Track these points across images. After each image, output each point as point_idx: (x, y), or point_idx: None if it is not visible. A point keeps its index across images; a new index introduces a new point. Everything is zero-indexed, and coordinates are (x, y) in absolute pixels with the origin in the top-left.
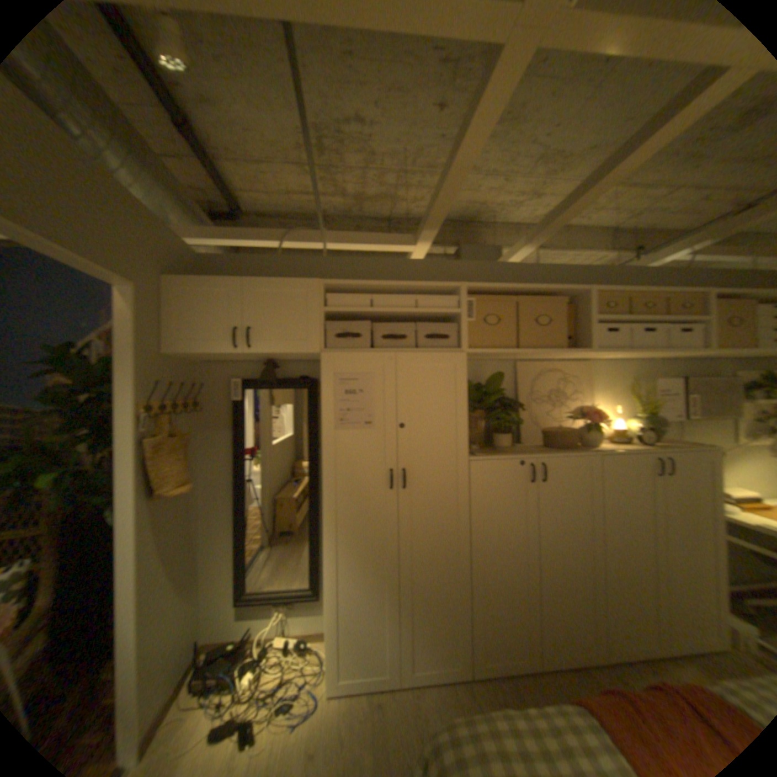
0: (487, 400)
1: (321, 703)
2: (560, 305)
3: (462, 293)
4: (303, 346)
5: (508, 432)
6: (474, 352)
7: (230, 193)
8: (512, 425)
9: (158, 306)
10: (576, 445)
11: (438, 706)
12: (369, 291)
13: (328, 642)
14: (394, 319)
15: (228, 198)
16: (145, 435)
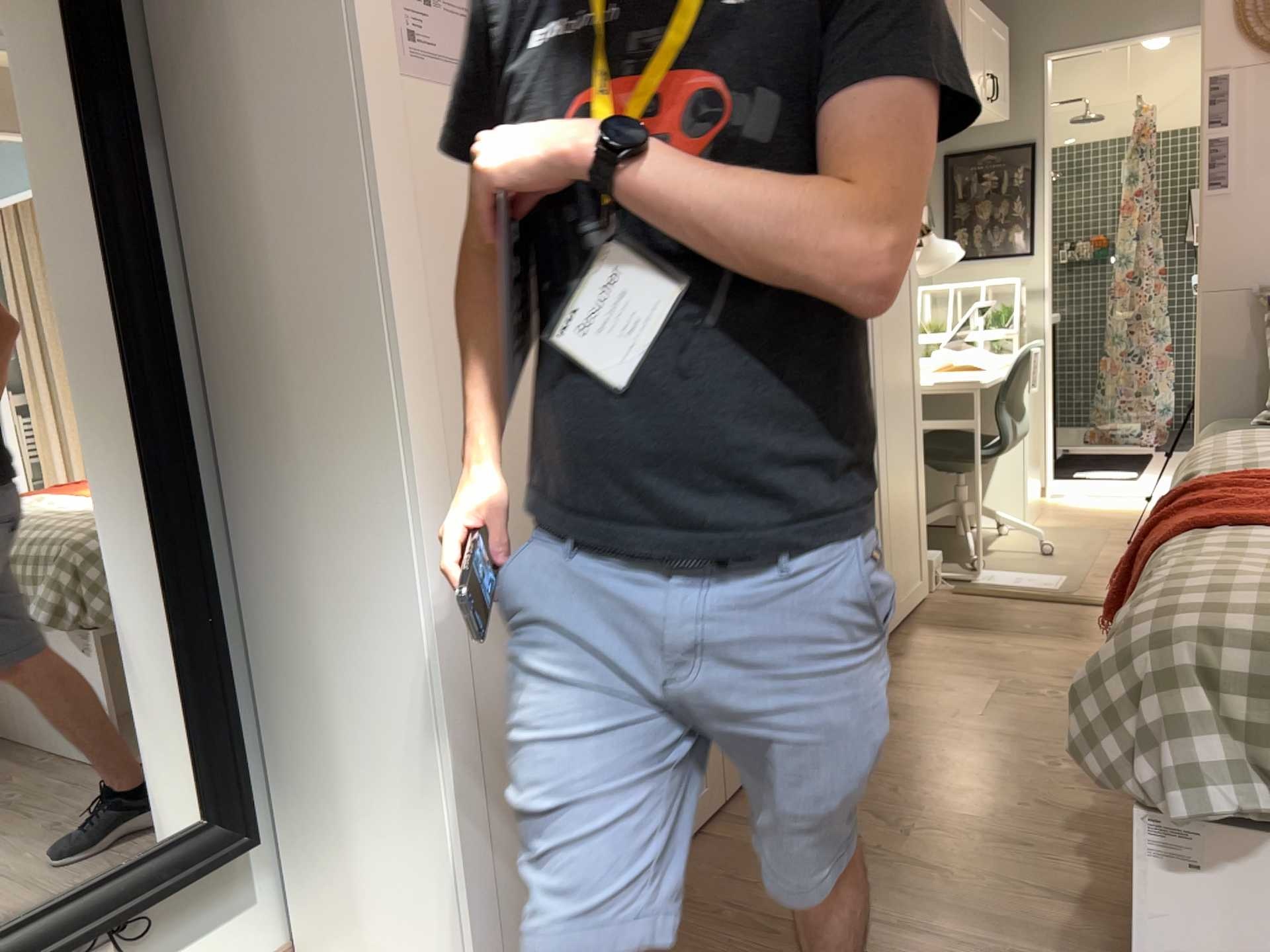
0: None
1: None
2: None
3: None
4: None
5: None
6: None
7: None
8: None
9: None
10: None
11: (721, 880)
12: None
13: (466, 875)
14: None
15: None
16: None
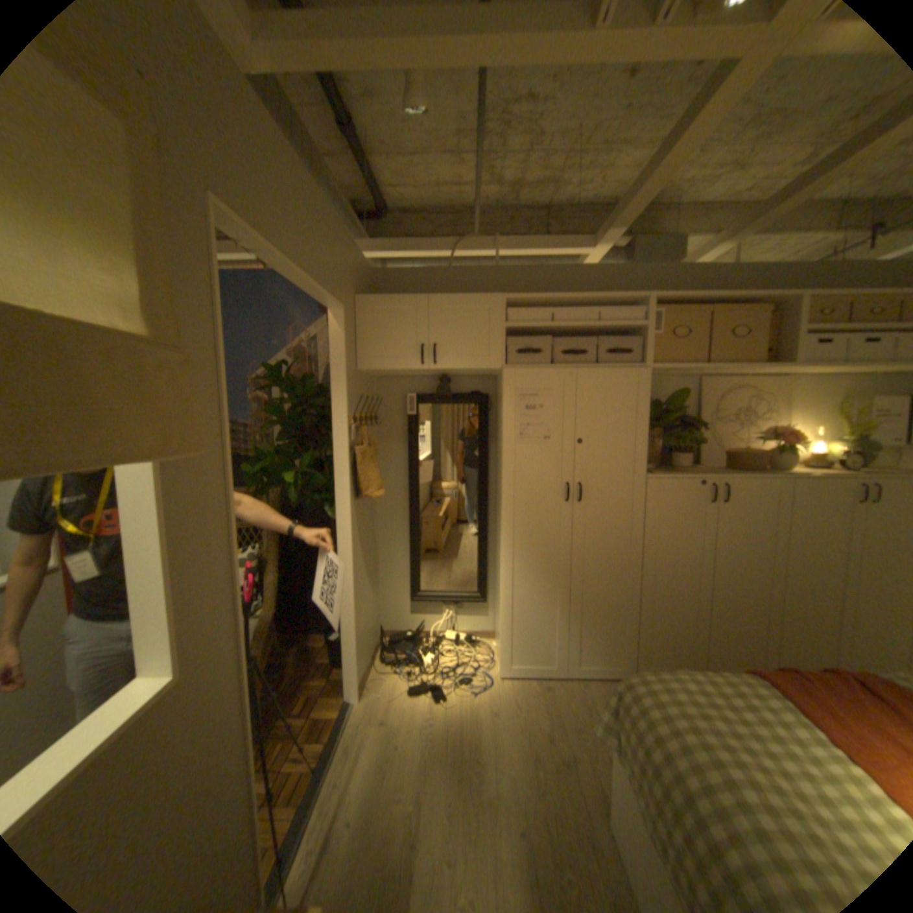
0: (667, 419)
1: (498, 682)
2: (764, 313)
3: (651, 304)
4: (486, 362)
5: (687, 454)
6: (661, 367)
7: (379, 190)
8: (692, 446)
9: (355, 326)
10: (765, 468)
11: (605, 695)
12: (550, 304)
13: (505, 633)
14: (574, 333)
15: (374, 196)
16: (353, 444)
